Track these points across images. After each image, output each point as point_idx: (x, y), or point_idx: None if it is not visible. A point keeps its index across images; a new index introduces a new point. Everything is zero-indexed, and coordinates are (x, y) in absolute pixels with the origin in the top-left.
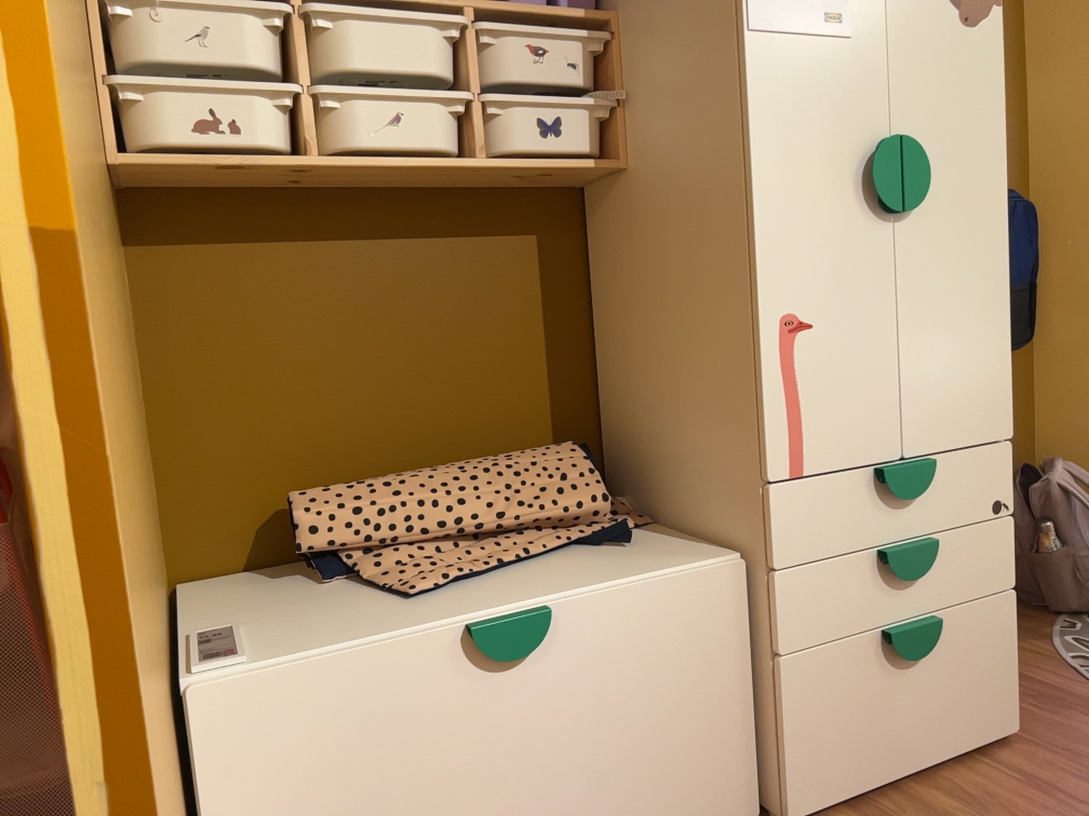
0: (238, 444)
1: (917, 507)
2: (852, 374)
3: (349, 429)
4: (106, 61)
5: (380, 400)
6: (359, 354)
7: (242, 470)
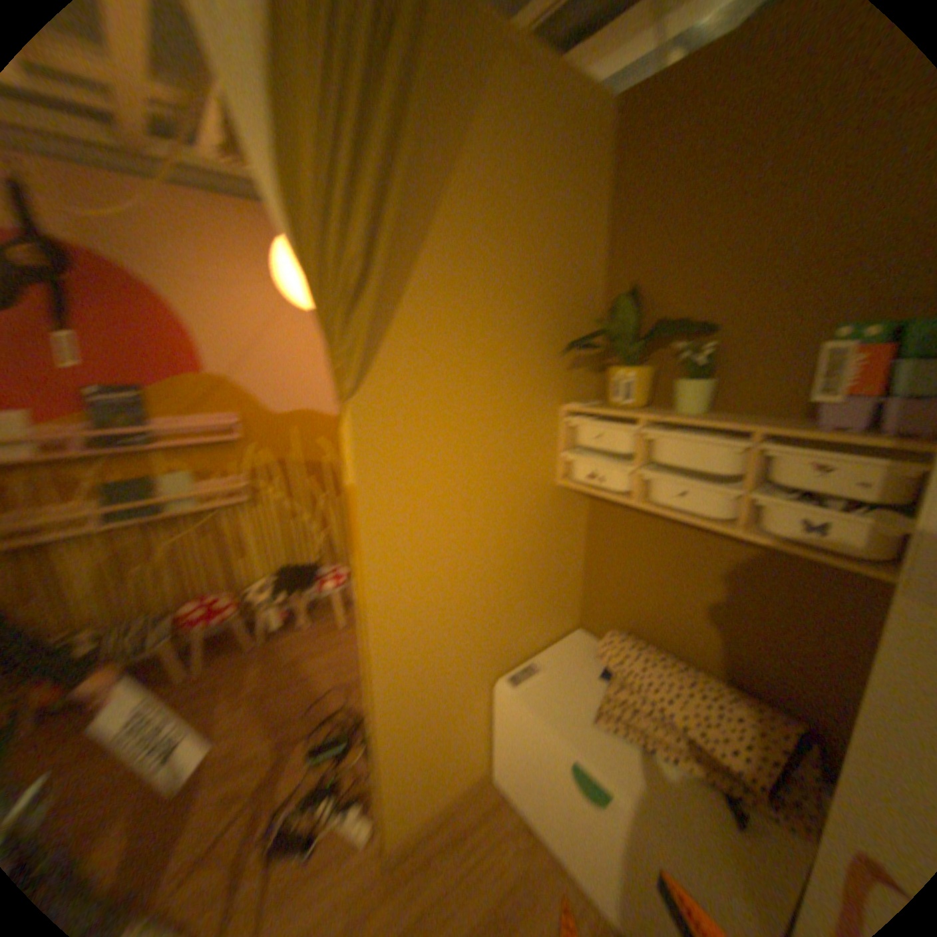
0: (611, 593)
1: None
2: None
3: (661, 617)
4: (567, 439)
5: (682, 614)
6: (676, 586)
7: (610, 603)
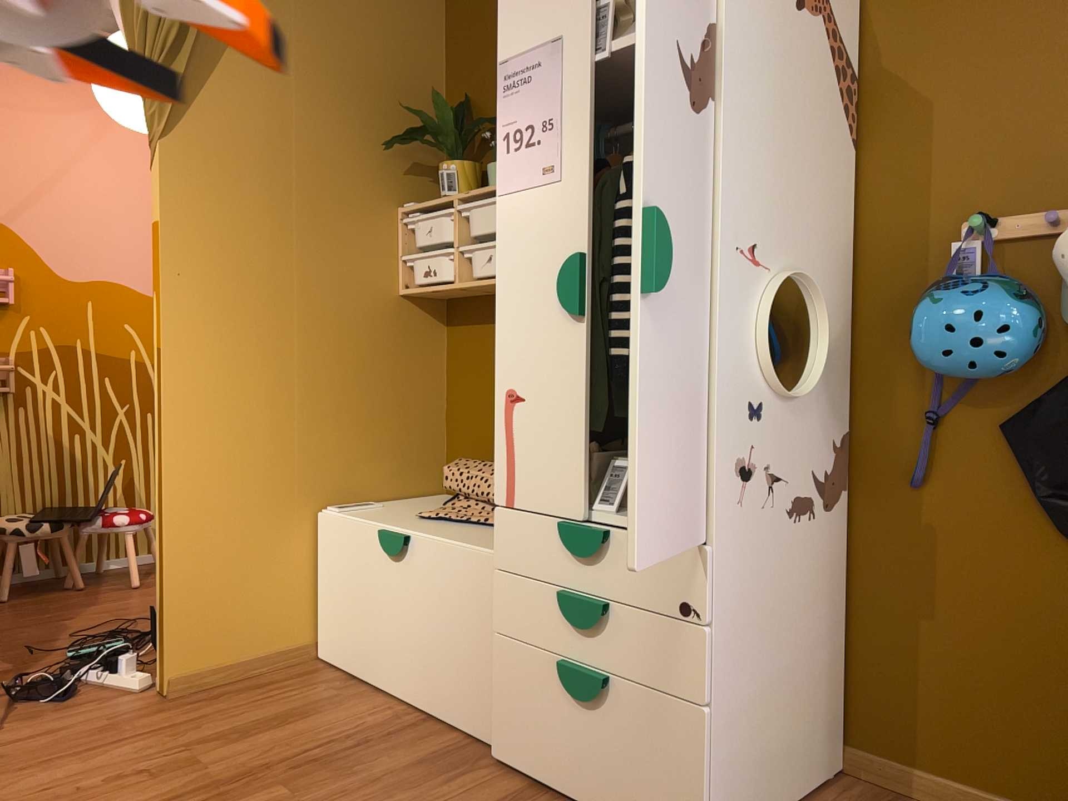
0: (470, 430)
1: (598, 571)
2: (548, 441)
3: None
4: (409, 246)
5: None
6: None
7: (470, 444)
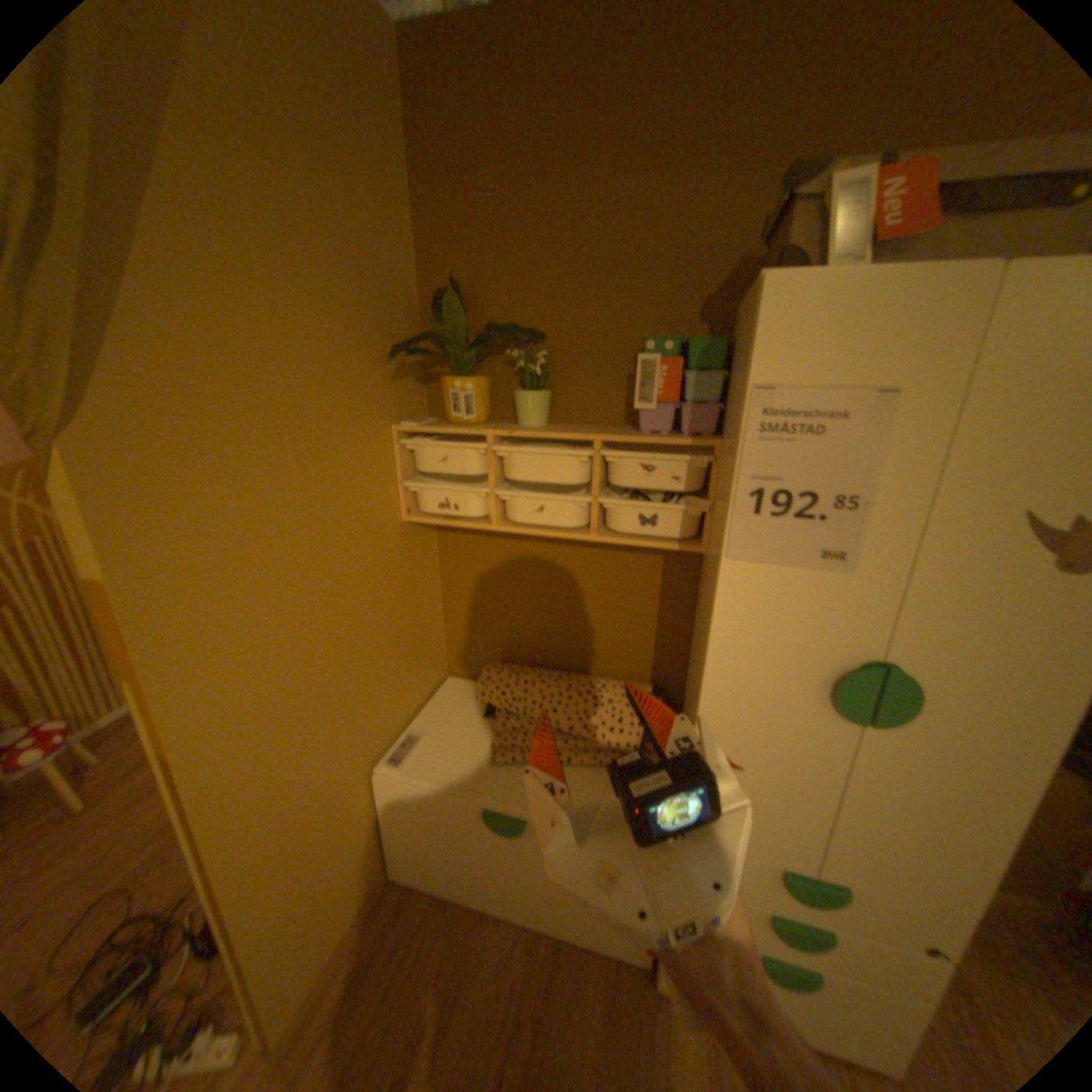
0: (478, 627)
1: (824, 910)
2: (776, 810)
3: (530, 636)
4: (407, 465)
5: (547, 627)
6: (539, 601)
7: (478, 638)
